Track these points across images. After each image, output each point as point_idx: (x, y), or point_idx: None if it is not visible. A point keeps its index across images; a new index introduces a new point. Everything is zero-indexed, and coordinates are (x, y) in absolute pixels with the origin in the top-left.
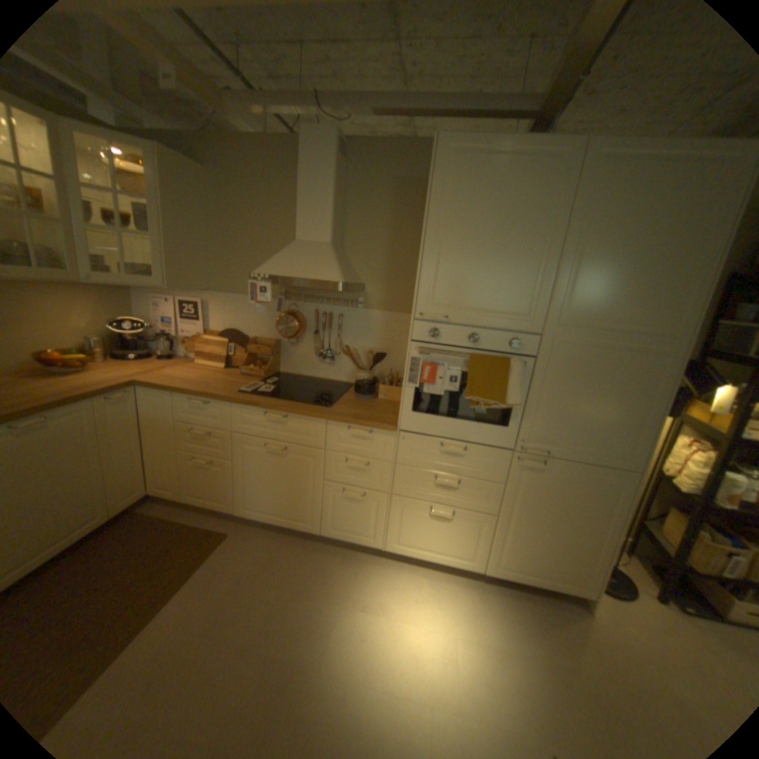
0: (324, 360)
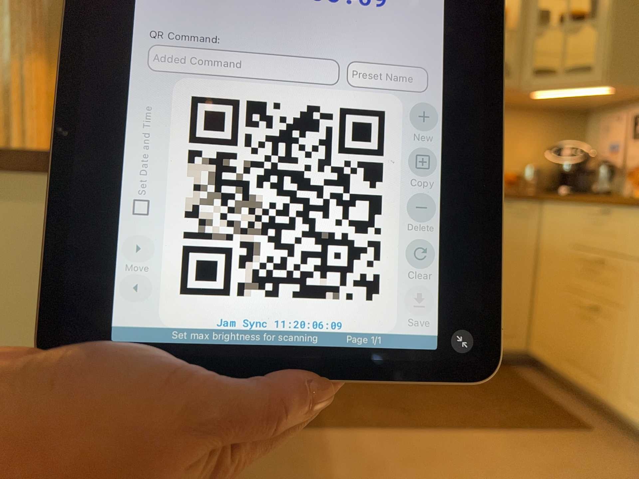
0: None
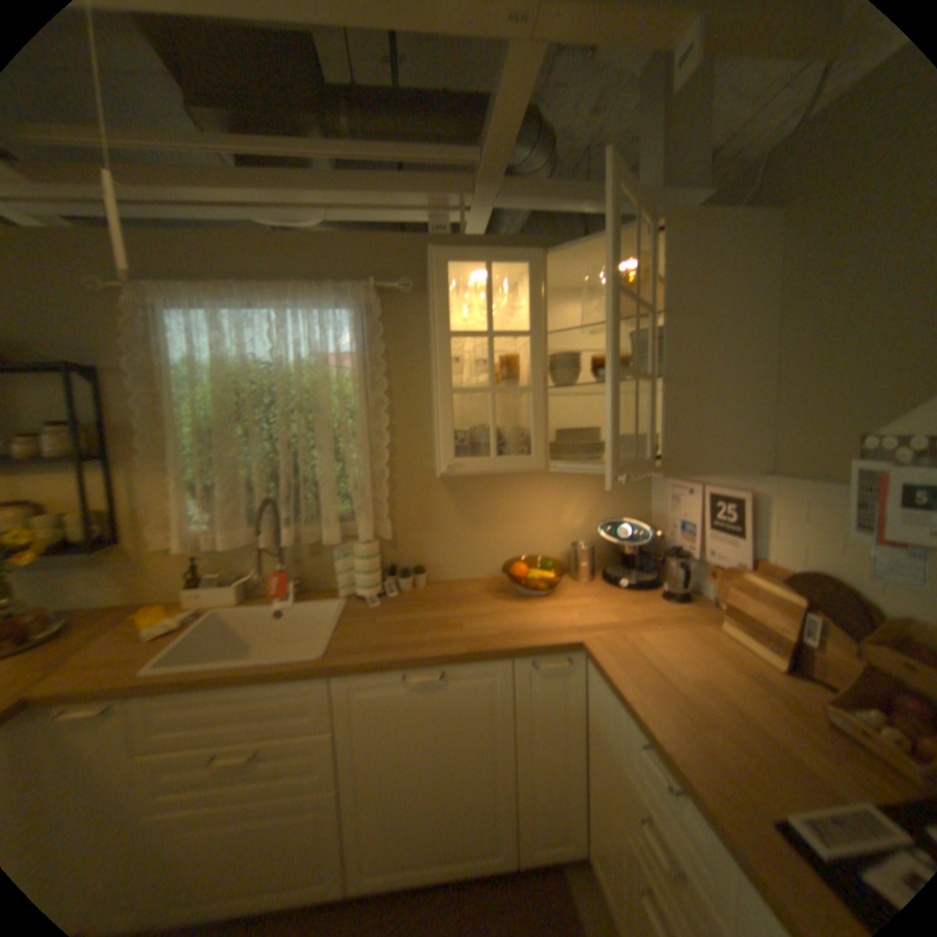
0: None
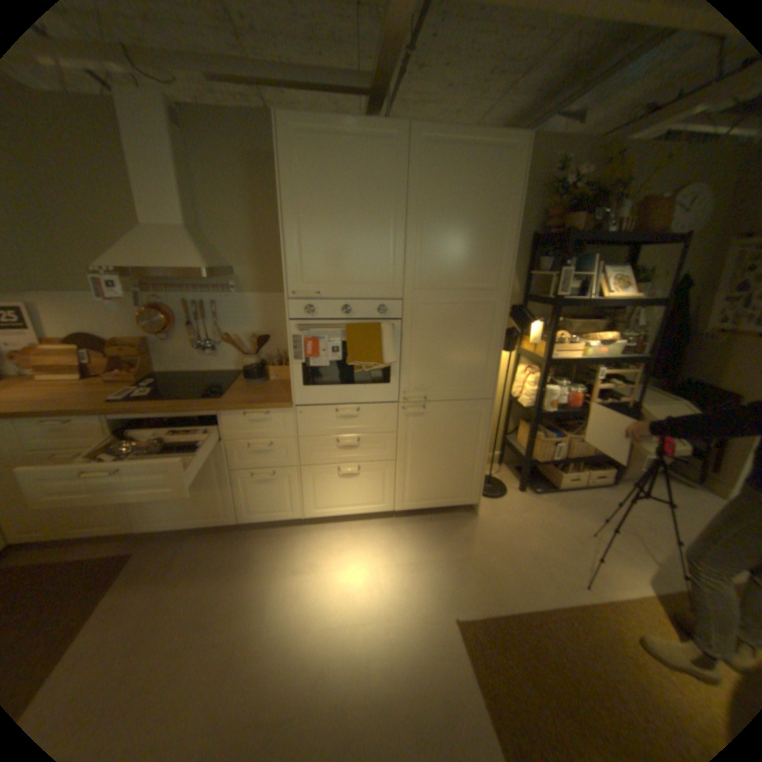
0: (205, 352)
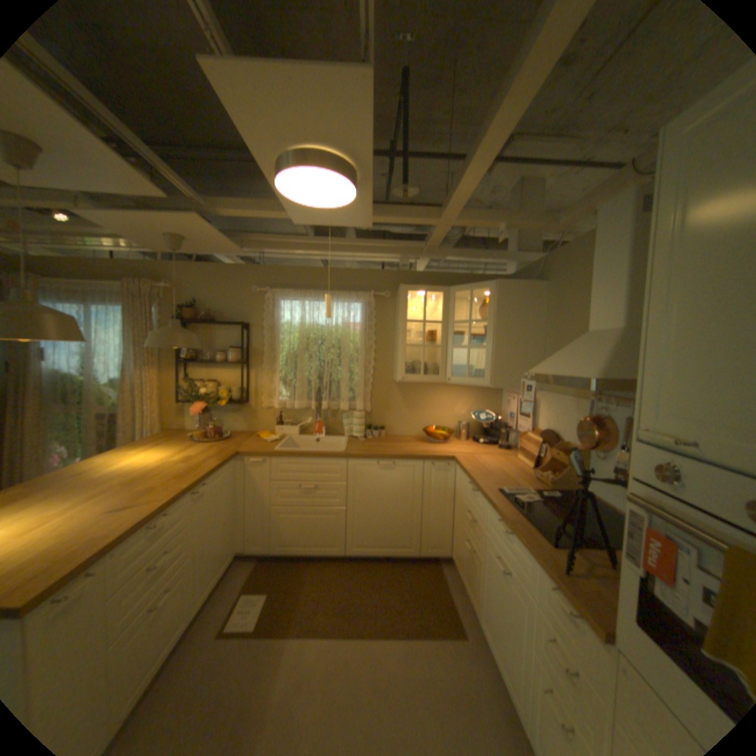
0: None
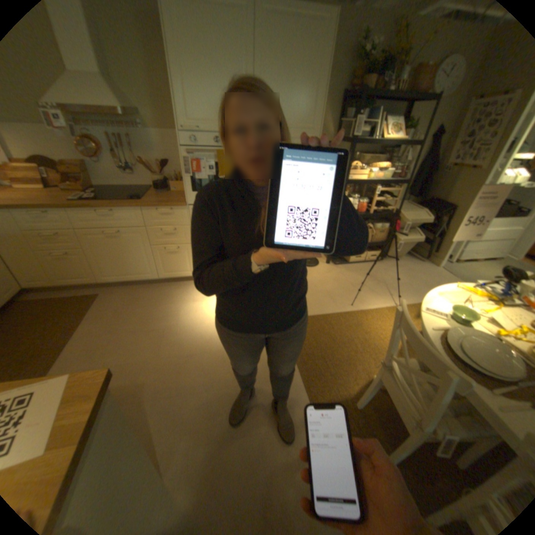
0: (124, 171)
